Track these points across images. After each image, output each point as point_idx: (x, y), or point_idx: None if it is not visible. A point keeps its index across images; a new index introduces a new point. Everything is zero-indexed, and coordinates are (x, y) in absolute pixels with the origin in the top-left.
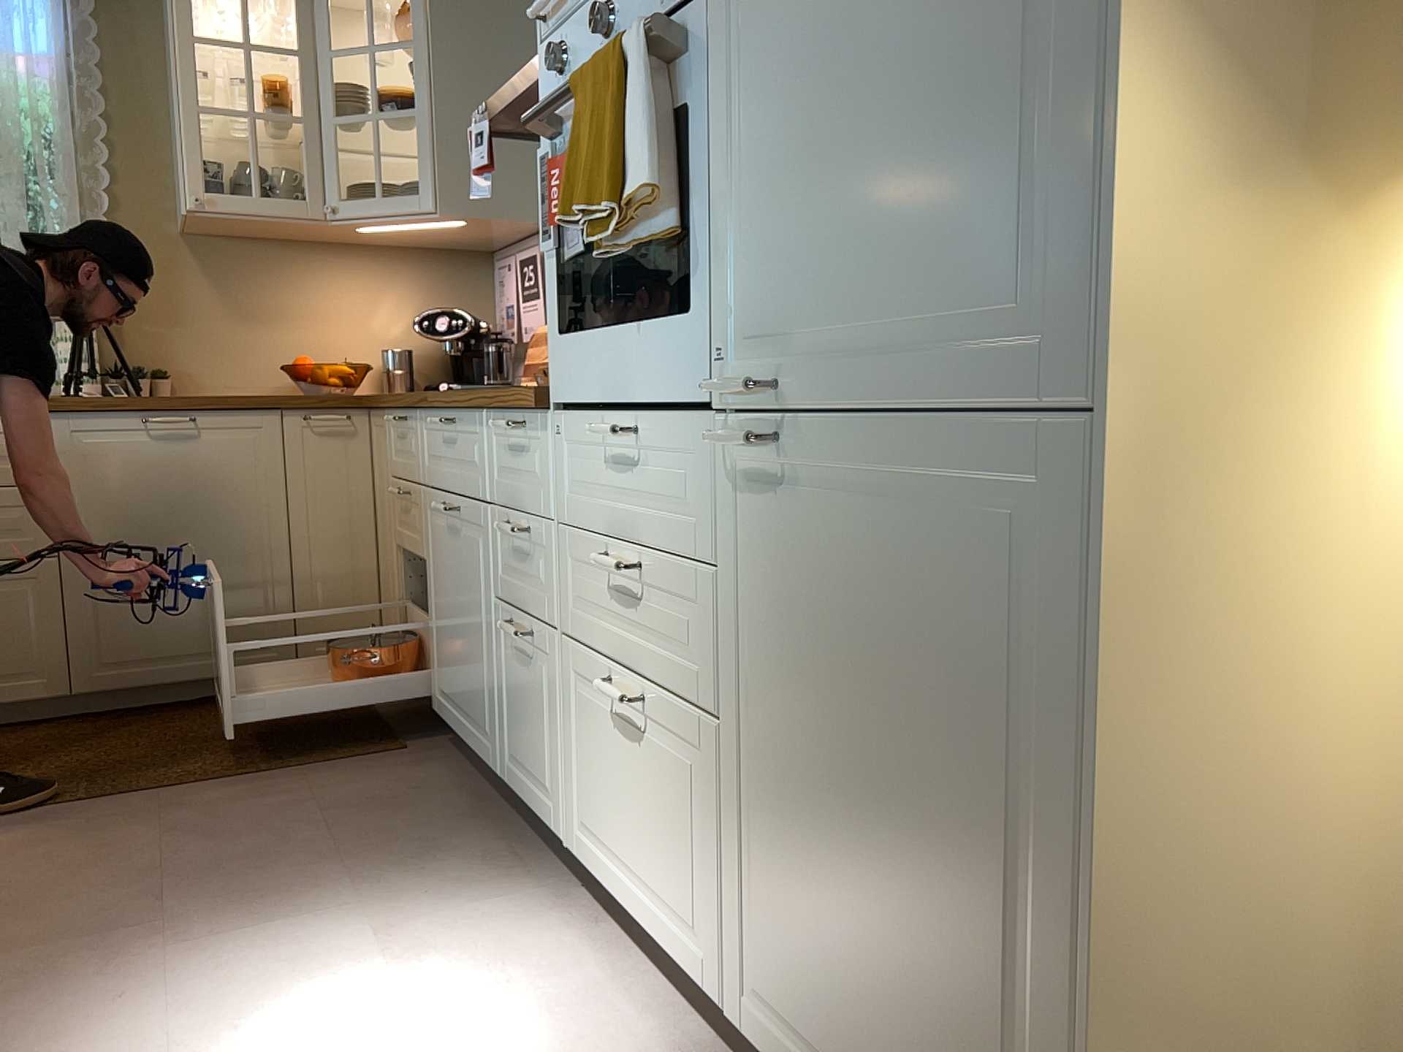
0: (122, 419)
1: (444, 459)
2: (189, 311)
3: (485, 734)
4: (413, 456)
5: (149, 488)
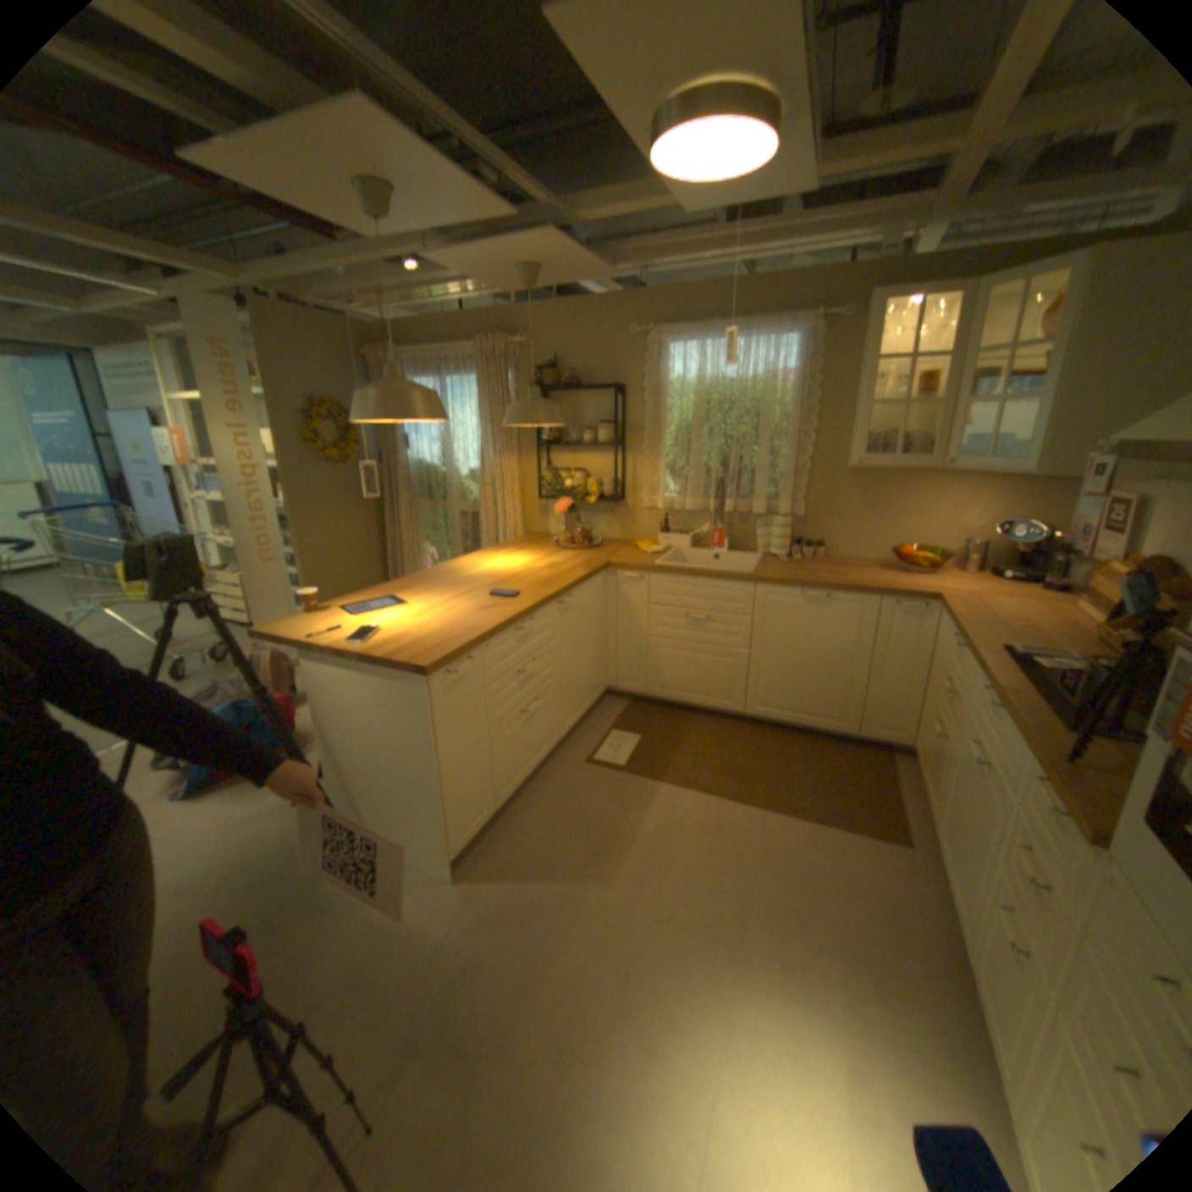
0: (791, 591)
1: (989, 717)
2: (843, 509)
3: (969, 924)
4: (966, 678)
5: (798, 628)
